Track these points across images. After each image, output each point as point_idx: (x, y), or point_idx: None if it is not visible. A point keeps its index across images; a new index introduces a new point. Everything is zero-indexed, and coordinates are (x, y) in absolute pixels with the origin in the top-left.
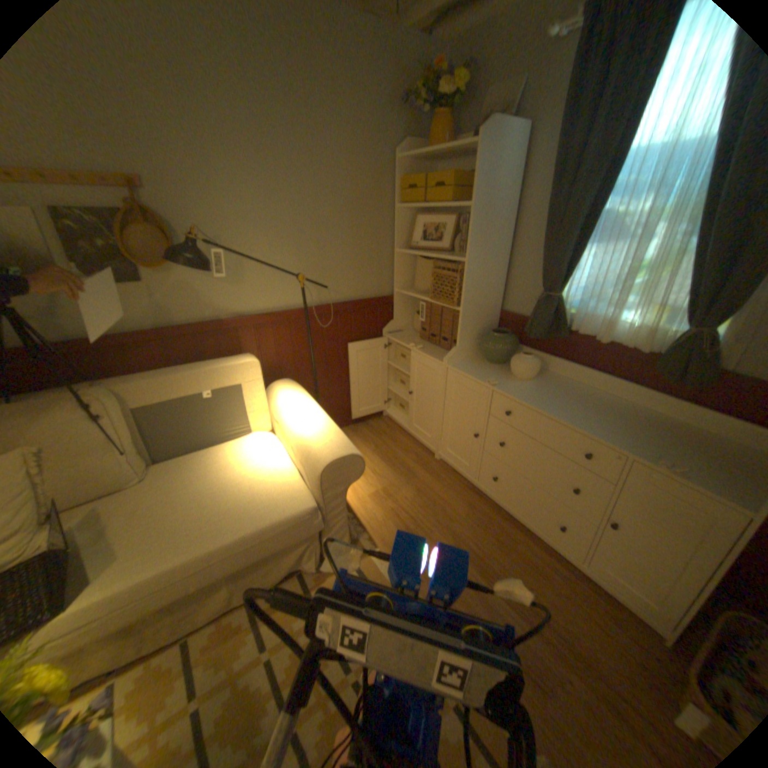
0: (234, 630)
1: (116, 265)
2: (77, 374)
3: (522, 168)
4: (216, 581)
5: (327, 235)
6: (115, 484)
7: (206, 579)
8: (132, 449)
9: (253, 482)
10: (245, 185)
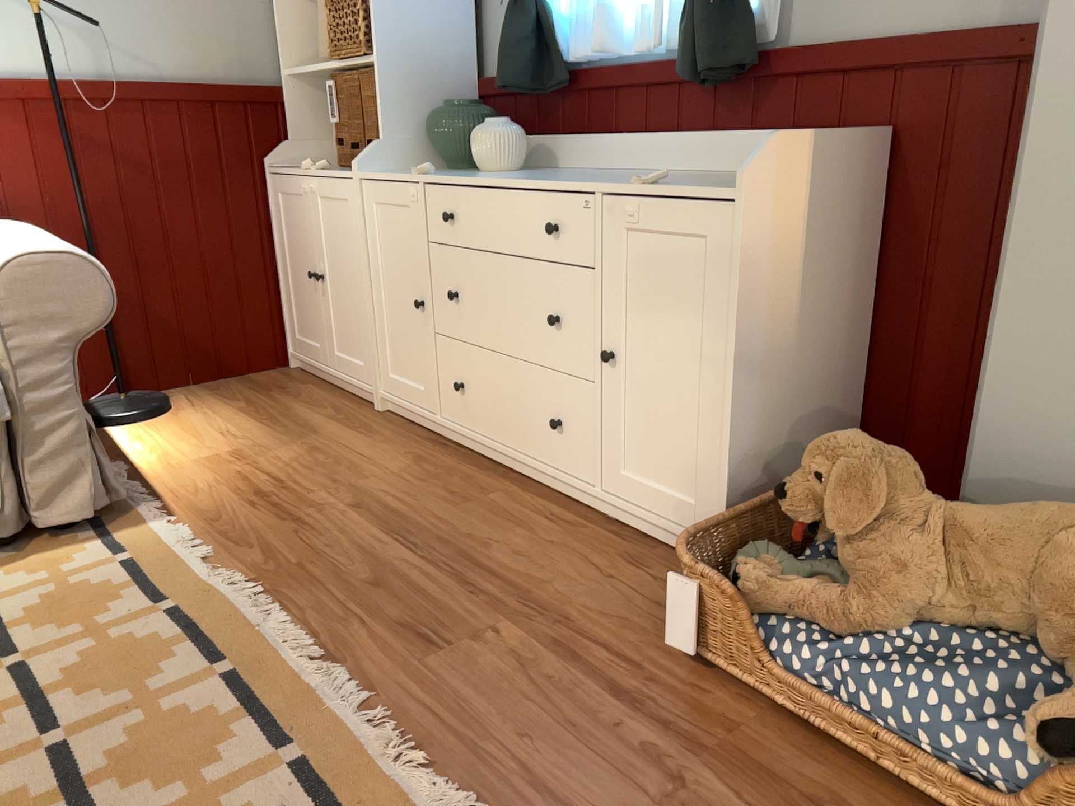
0: None
1: None
2: None
3: None
4: None
5: None
6: None
7: None
8: None
9: None
10: None
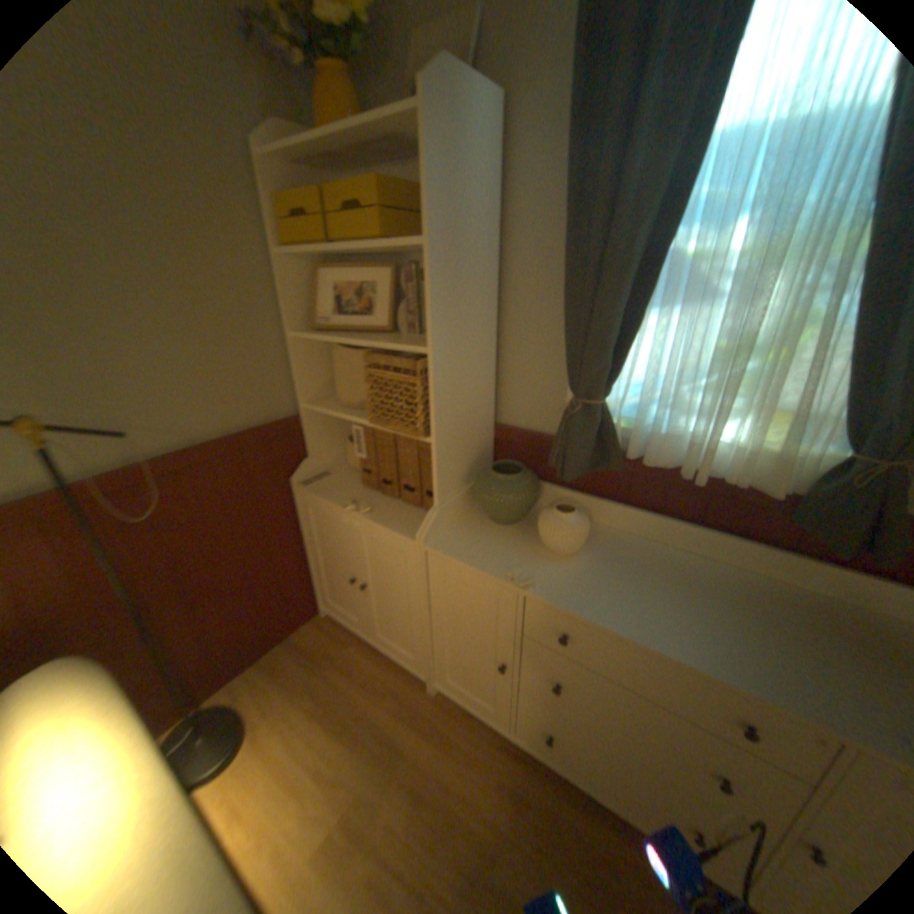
0: None
1: None
2: None
3: (500, 178)
4: None
5: (109, 314)
6: None
7: None
8: None
9: None
10: None
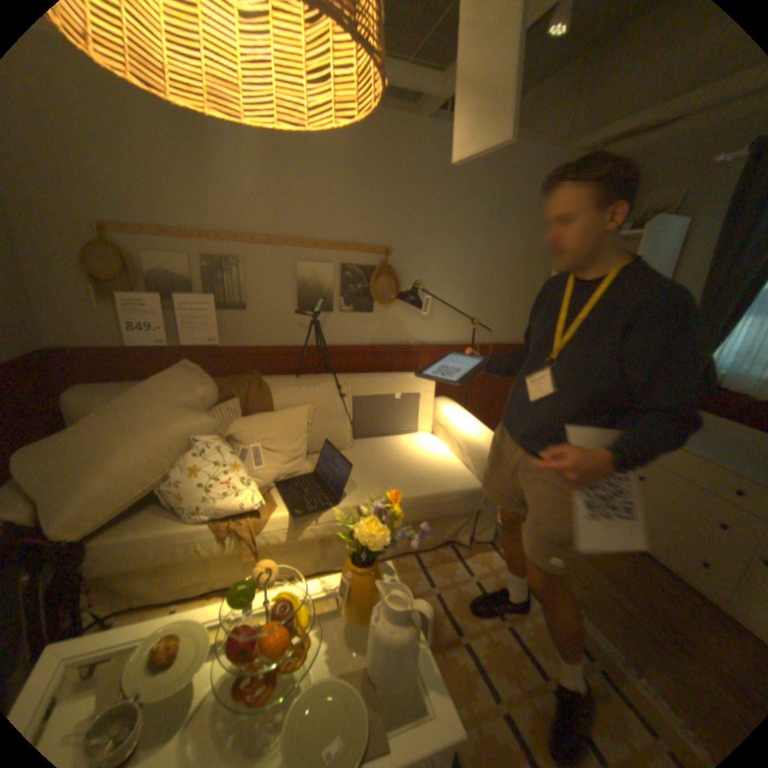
0: (410, 569)
1: (363, 301)
2: (320, 368)
3: (678, 252)
4: (412, 522)
5: (495, 293)
6: (342, 444)
7: (409, 517)
8: (352, 423)
9: (433, 463)
10: (449, 255)
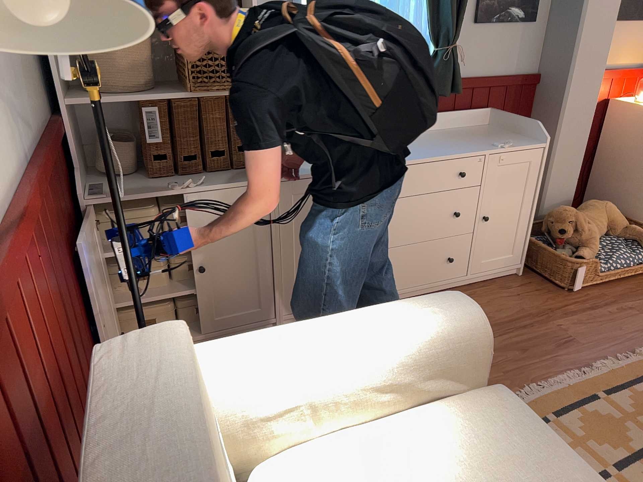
0: None
1: None
2: None
3: None
4: None
5: None
6: None
7: None
8: None
9: (455, 472)
10: None
